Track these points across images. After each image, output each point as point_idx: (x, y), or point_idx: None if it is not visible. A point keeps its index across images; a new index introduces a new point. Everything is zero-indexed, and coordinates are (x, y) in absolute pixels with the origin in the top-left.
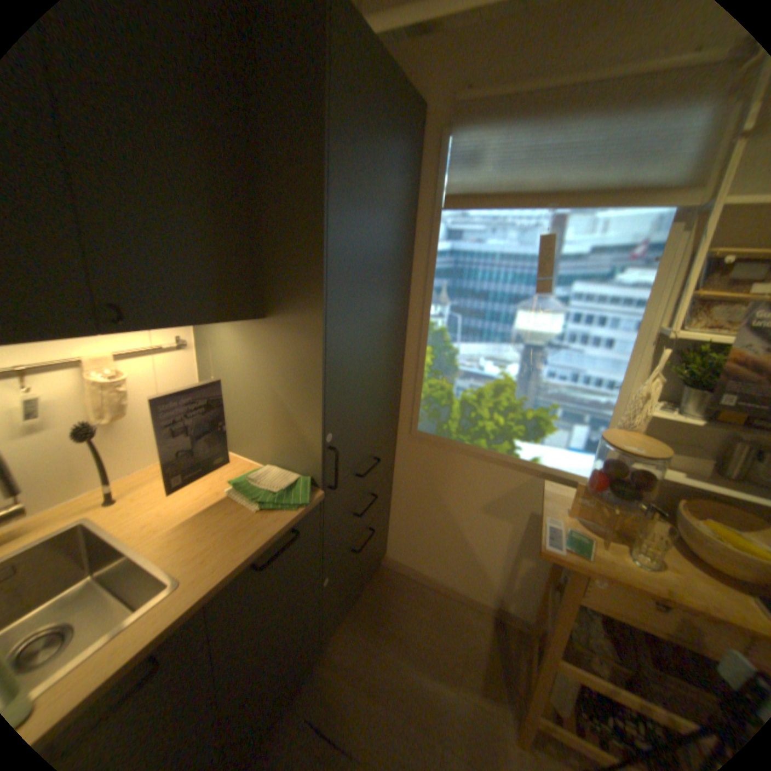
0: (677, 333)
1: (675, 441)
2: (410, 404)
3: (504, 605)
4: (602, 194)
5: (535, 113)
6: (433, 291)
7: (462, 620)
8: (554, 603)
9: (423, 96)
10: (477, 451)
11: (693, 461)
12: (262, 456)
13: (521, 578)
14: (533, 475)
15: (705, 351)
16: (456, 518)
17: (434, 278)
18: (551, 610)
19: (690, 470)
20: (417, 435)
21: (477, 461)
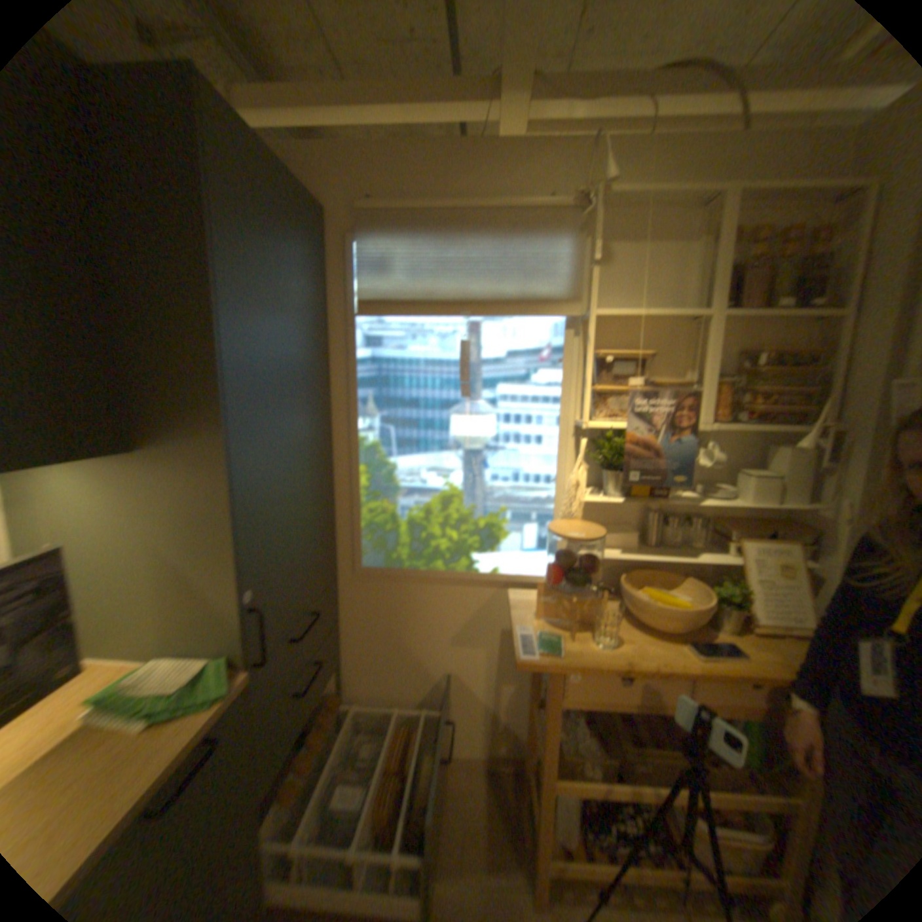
0: (587, 425)
1: (606, 523)
2: (348, 538)
3: (492, 750)
4: (505, 305)
5: (434, 229)
6: (357, 403)
7: (450, 790)
8: (539, 723)
9: (317, 200)
10: (434, 576)
11: (622, 538)
12: (137, 653)
13: (504, 711)
14: (495, 588)
15: (609, 438)
16: (423, 664)
17: (357, 389)
18: (538, 733)
19: (621, 546)
20: (361, 574)
21: (436, 588)
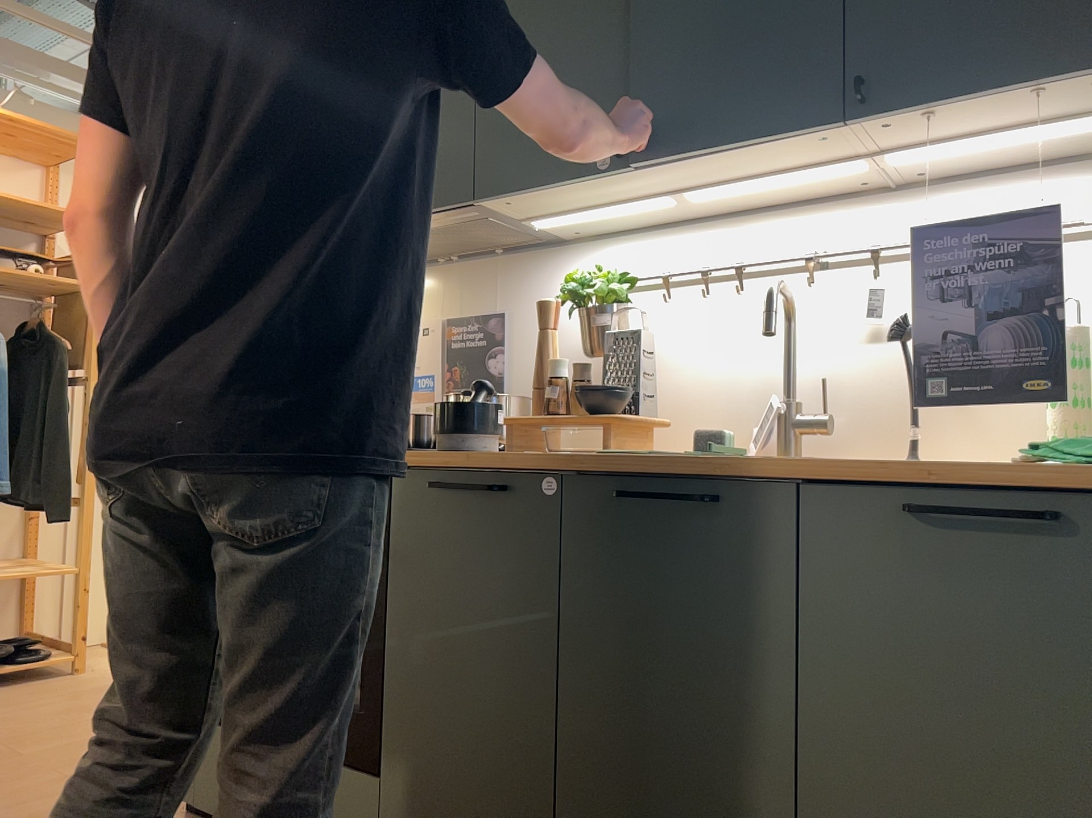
0: None
1: None
2: None
3: None
4: None
5: None
6: None
7: None
8: None
9: None
10: None
11: None
12: None
13: None
14: None
15: None
16: None
17: None
18: None
19: None
20: None
21: None
